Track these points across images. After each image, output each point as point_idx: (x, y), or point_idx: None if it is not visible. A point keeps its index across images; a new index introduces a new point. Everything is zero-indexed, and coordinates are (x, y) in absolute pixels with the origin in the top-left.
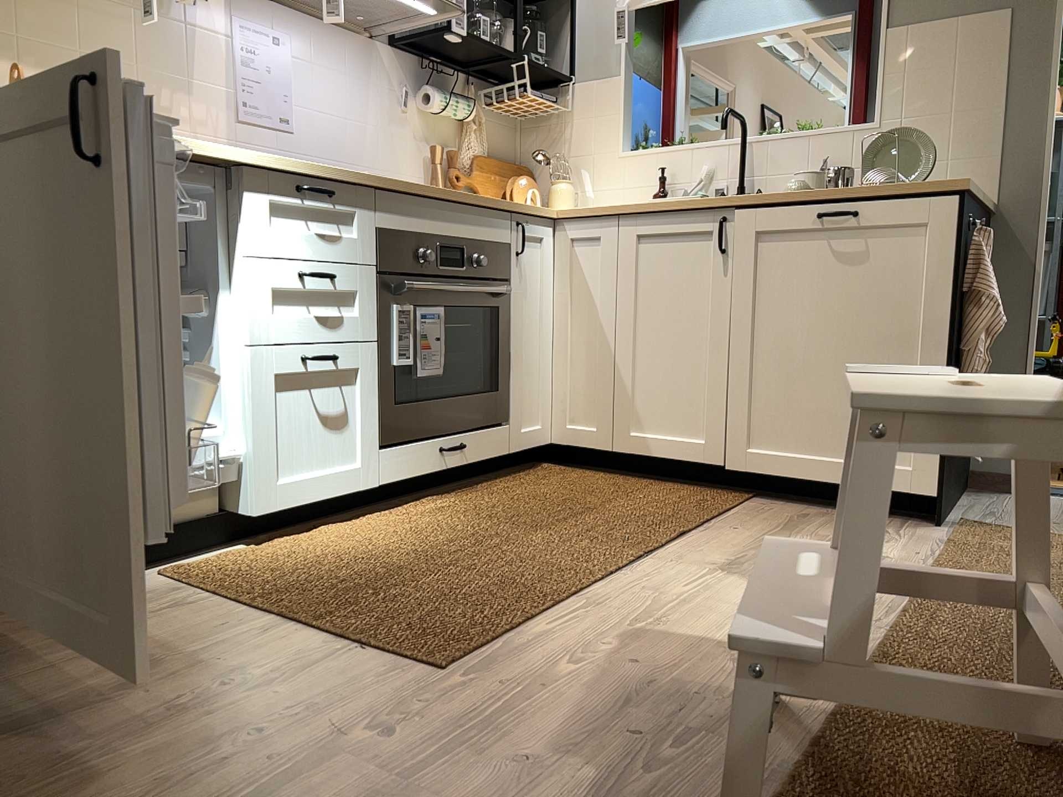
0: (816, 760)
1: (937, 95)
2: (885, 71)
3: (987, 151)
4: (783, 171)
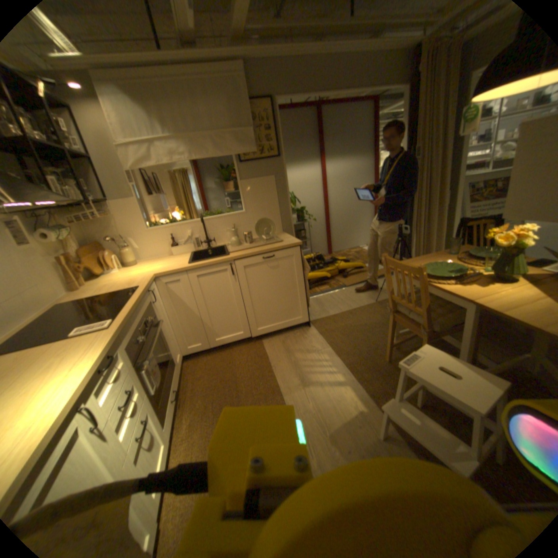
0: (416, 450)
1: (261, 199)
2: (244, 192)
3: (278, 215)
4: (219, 227)
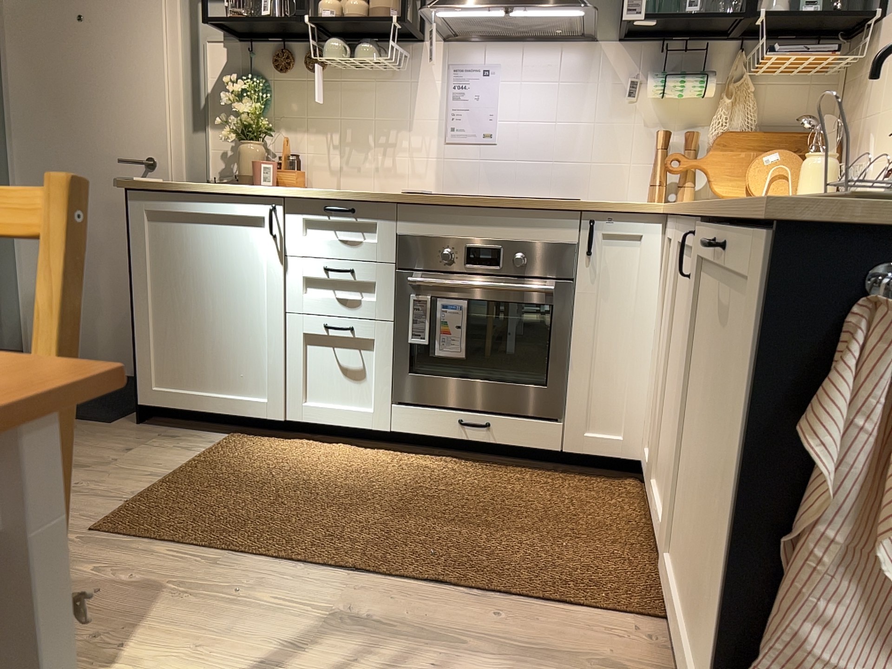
0: None
1: None
2: None
3: None
4: None
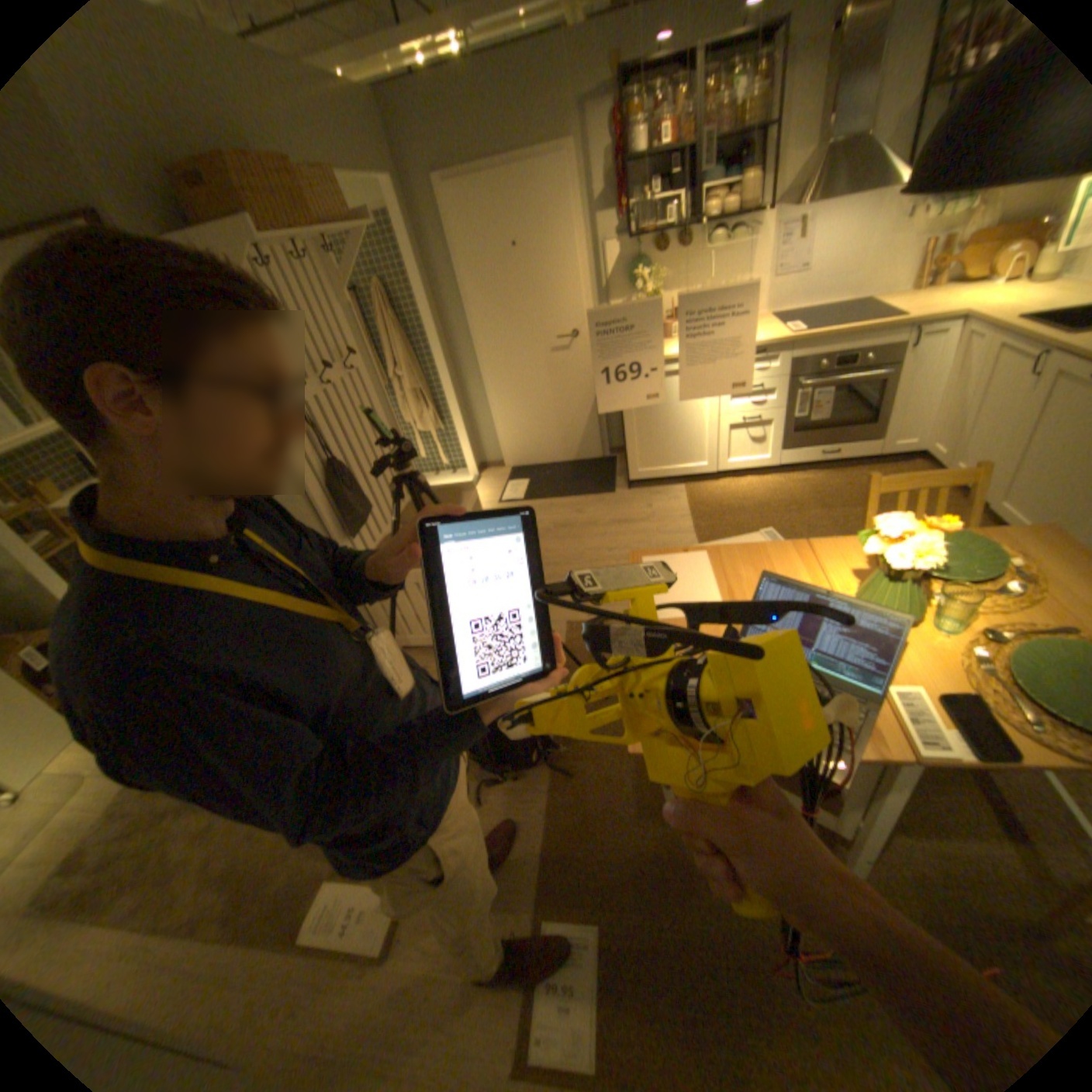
0: None
1: None
2: None
3: None
4: None
